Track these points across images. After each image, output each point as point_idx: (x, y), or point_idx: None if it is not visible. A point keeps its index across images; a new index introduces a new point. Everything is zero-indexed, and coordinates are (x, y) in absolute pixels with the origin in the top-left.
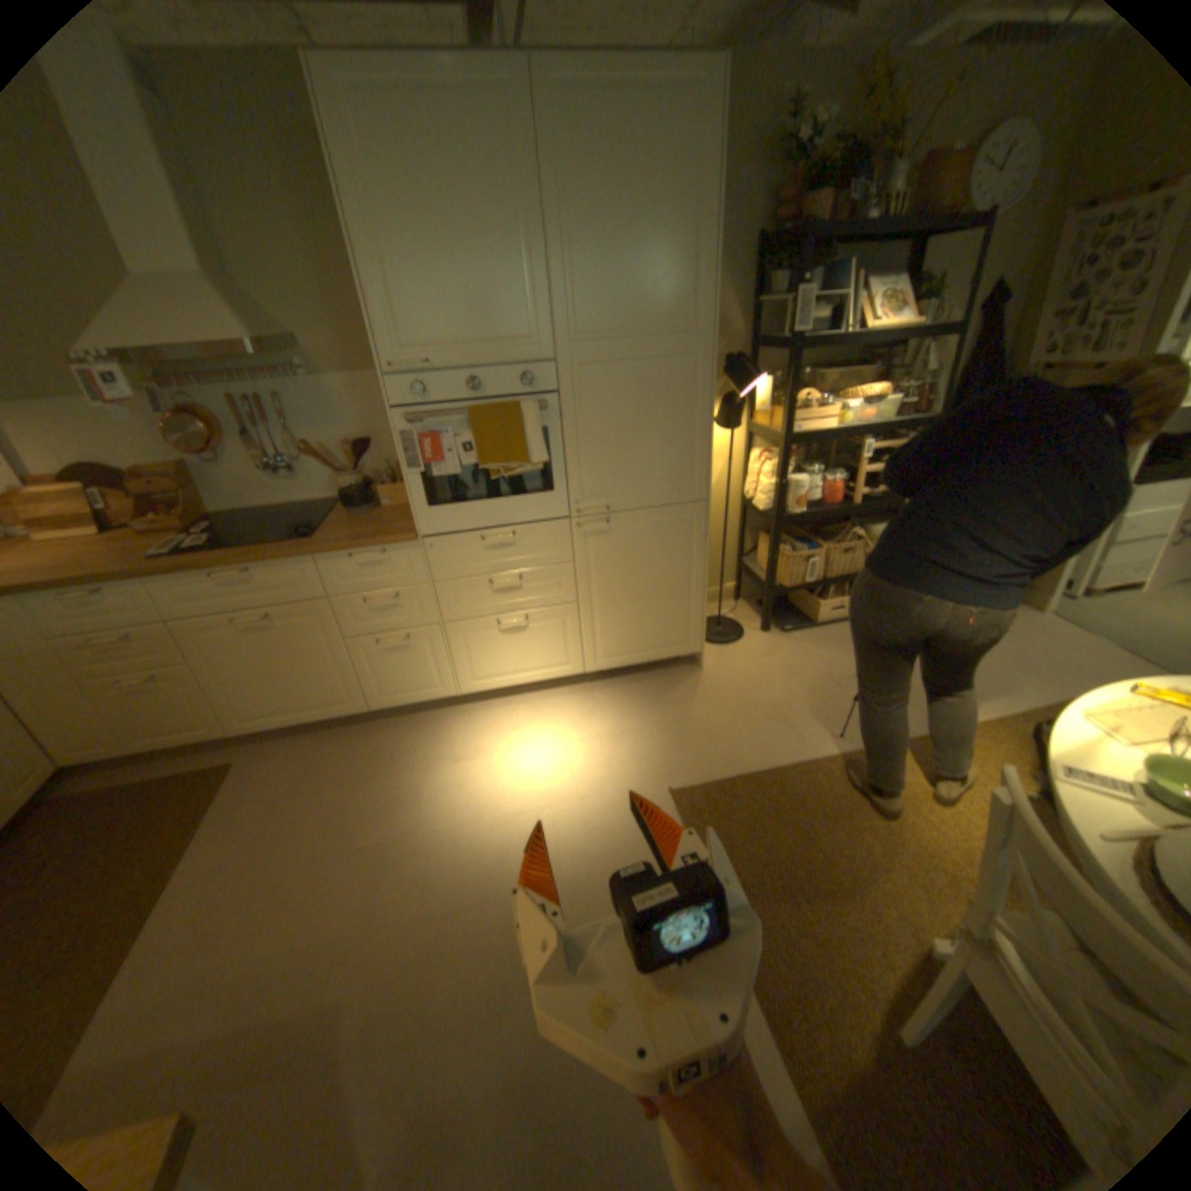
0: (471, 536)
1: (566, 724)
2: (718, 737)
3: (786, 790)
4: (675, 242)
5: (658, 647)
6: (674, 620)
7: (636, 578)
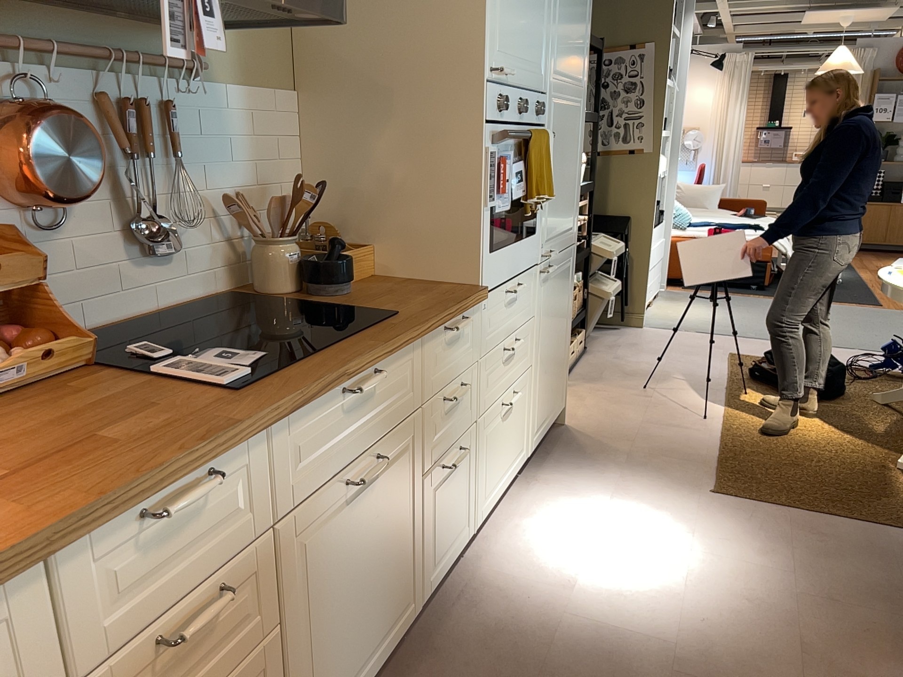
0: (502, 289)
1: (573, 506)
2: (663, 452)
3: (743, 453)
4: (583, 12)
5: (554, 407)
6: (561, 372)
7: (554, 328)
